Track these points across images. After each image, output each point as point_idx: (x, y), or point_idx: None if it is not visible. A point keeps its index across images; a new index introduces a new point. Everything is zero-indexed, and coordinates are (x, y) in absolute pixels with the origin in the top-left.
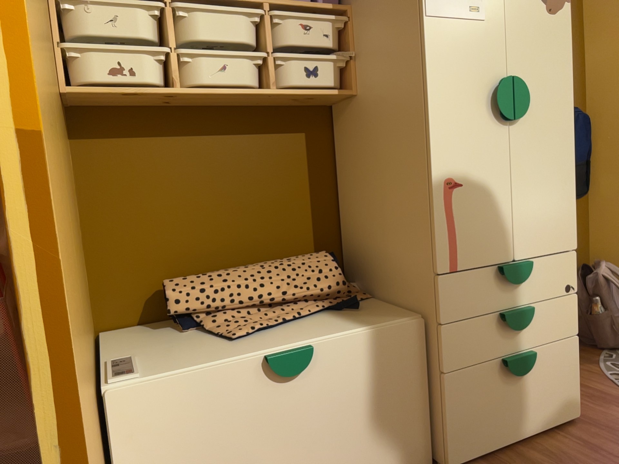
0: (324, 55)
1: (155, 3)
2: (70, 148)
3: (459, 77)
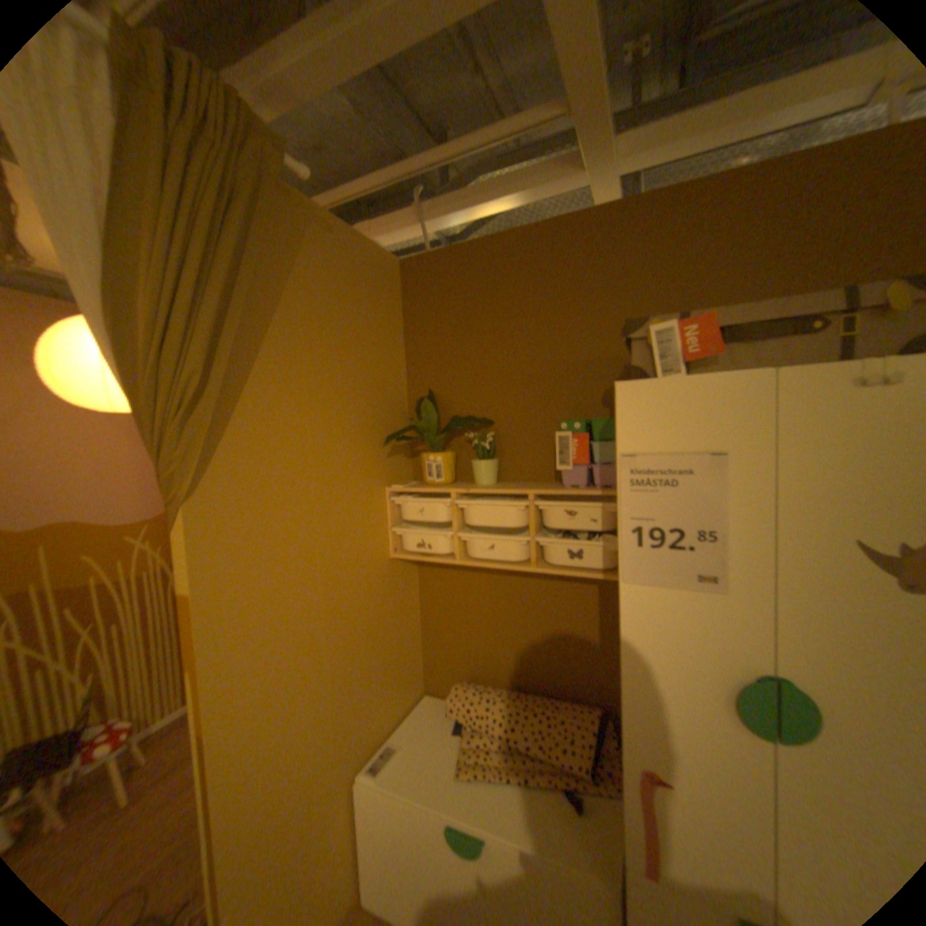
0: (586, 543)
1: (442, 501)
2: (415, 573)
3: (675, 659)
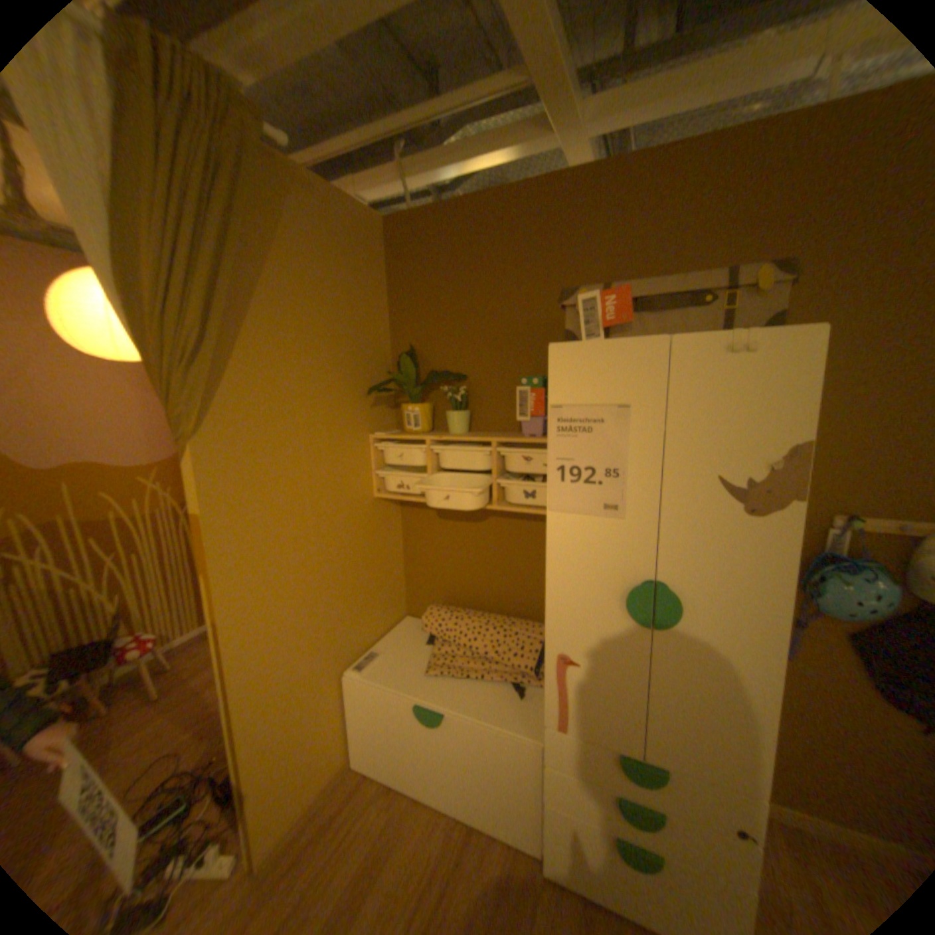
0: (537, 484)
1: (417, 447)
2: (397, 512)
3: (584, 569)
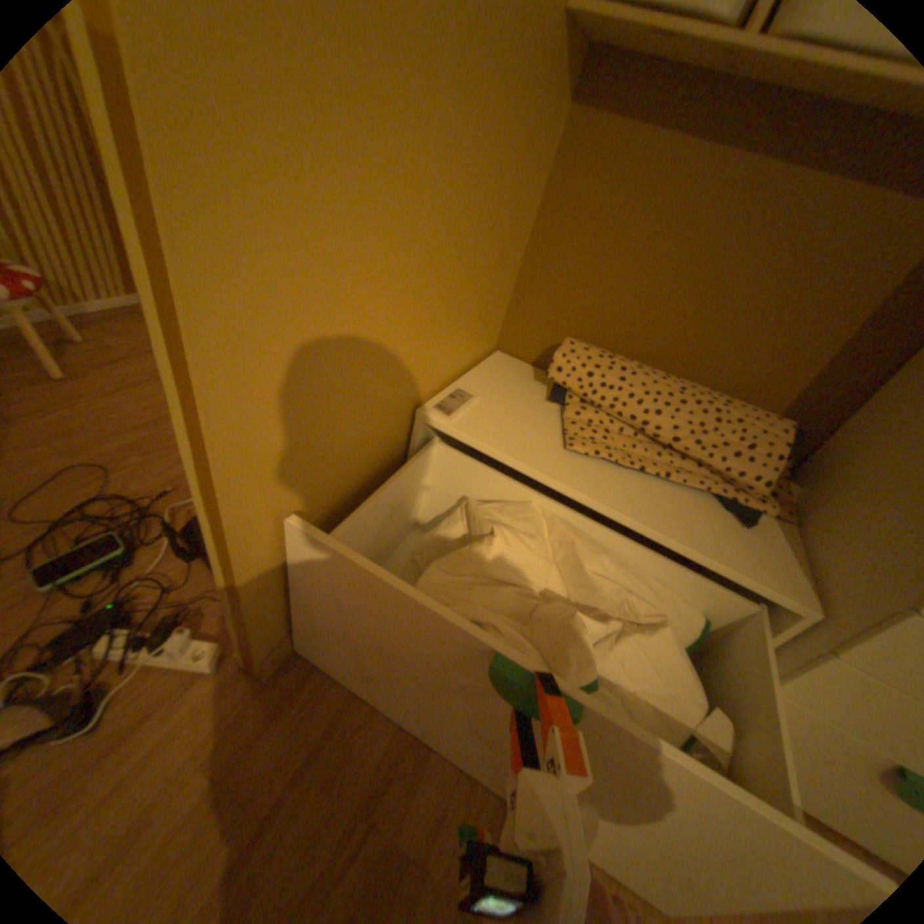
0: None
1: None
2: (563, 116)
3: None
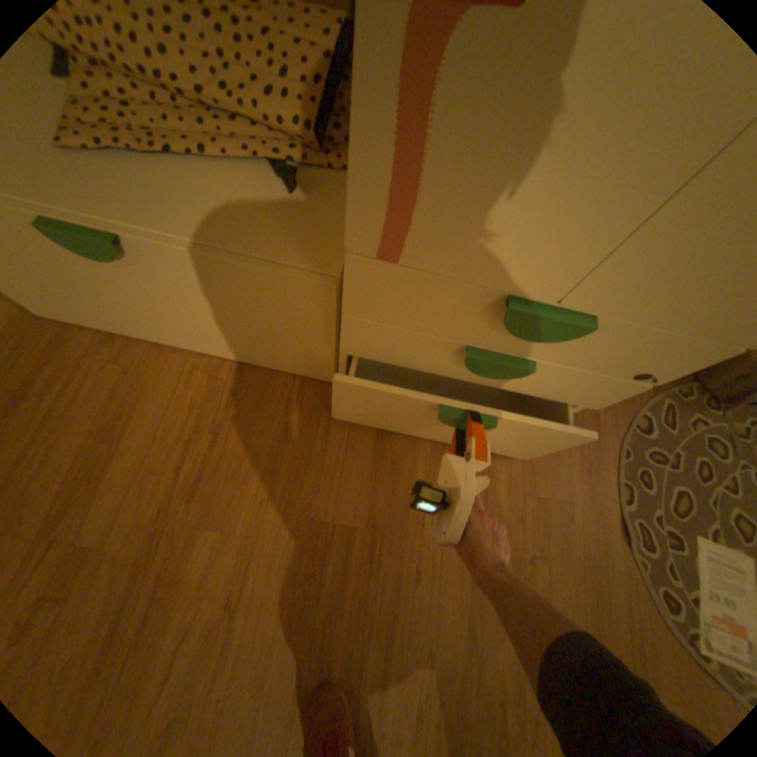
0: None
1: None
2: None
3: None
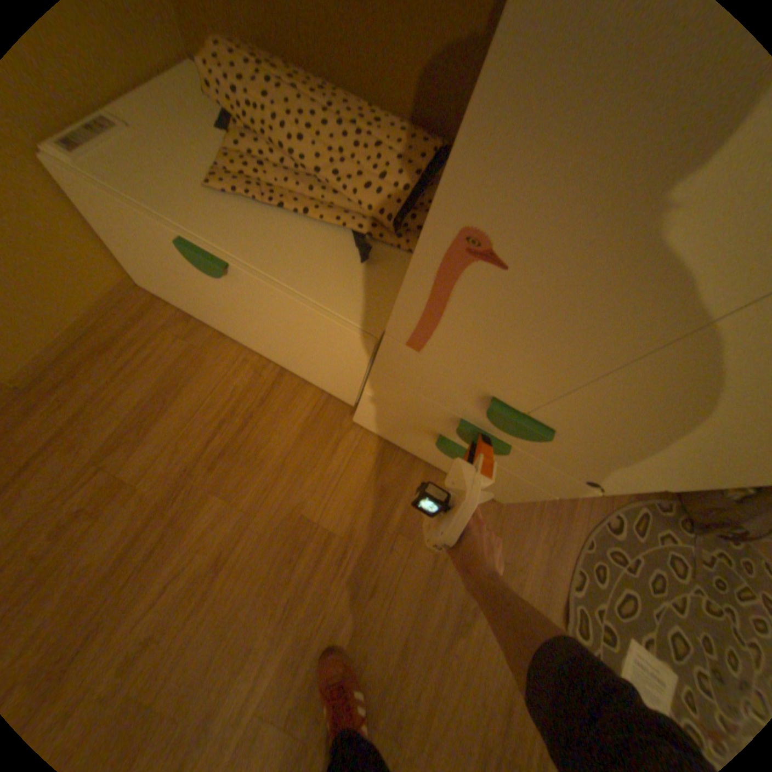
0: None
1: None
2: None
3: None
